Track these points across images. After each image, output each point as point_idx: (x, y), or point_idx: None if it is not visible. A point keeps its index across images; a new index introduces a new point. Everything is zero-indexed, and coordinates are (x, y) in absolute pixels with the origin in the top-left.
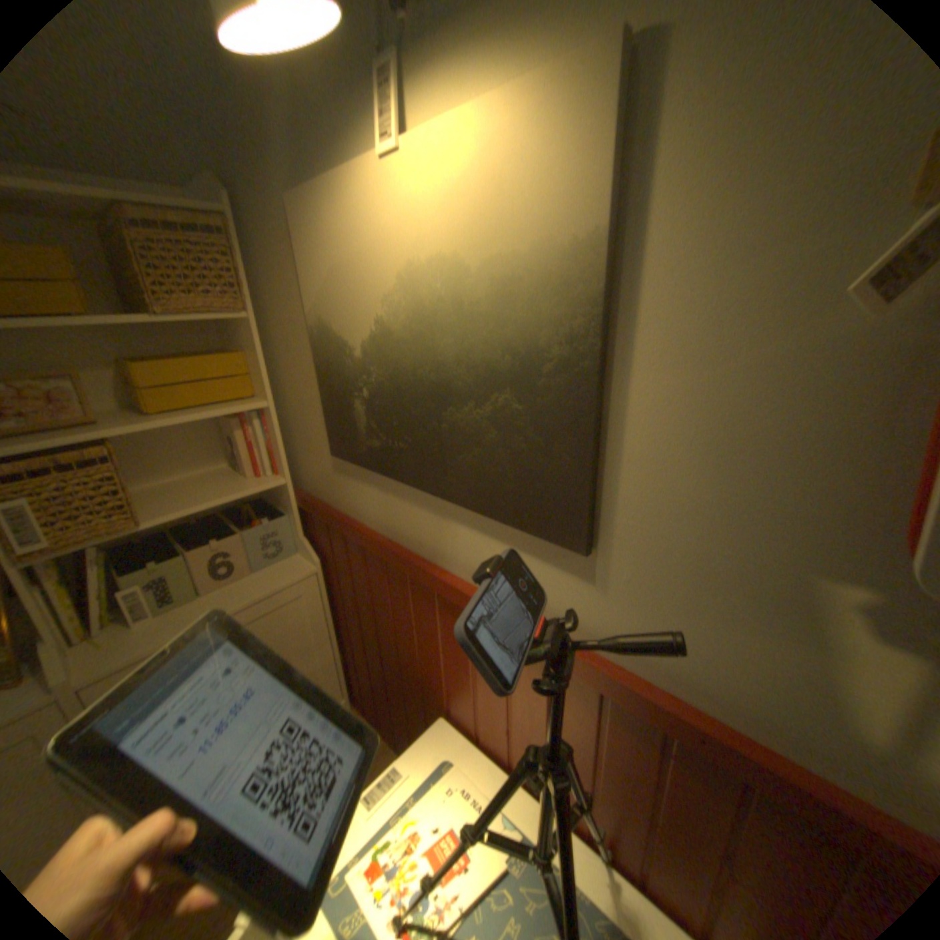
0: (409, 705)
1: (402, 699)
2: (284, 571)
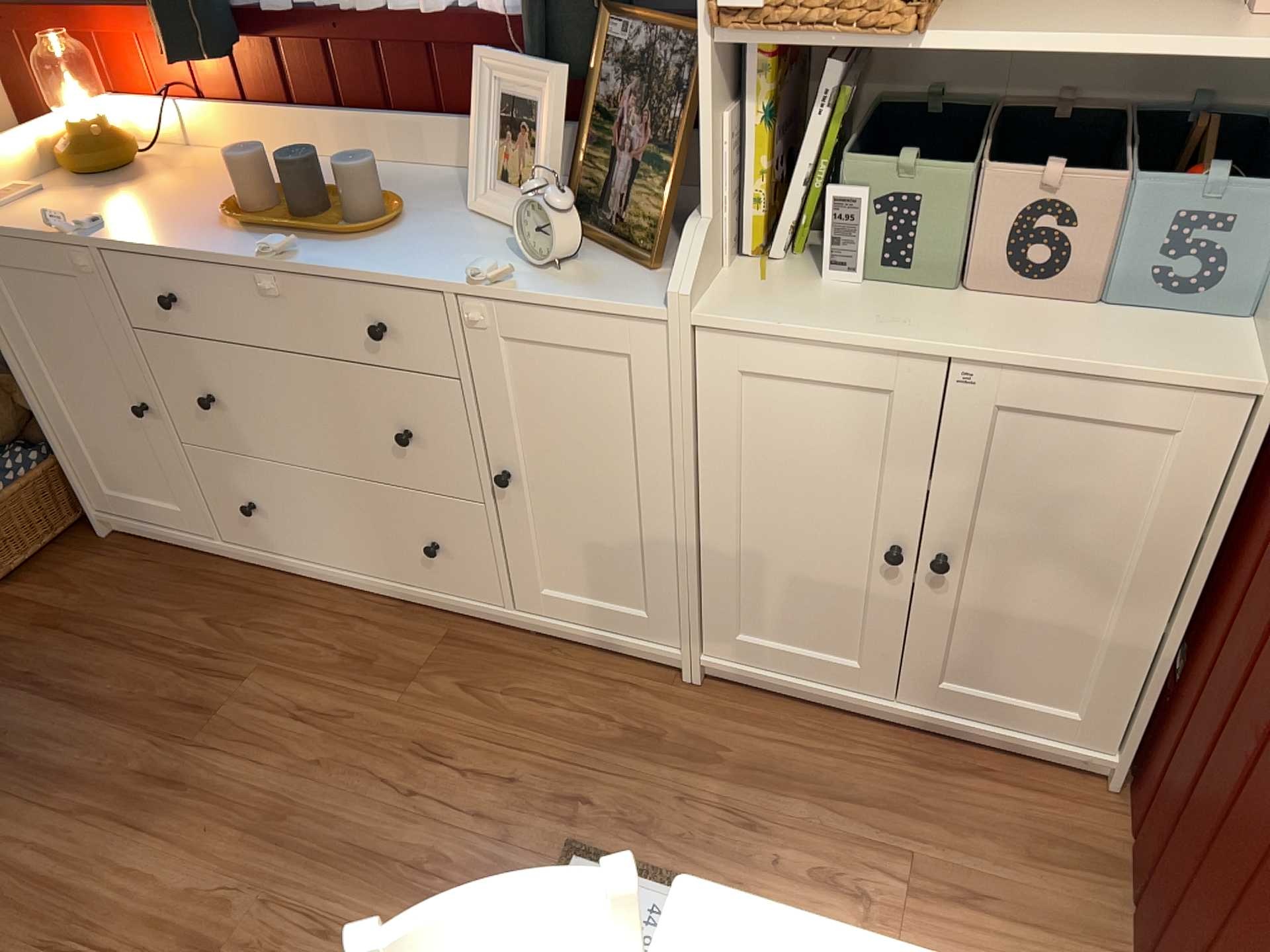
0: (1256, 930)
1: (1248, 896)
2: (1186, 337)
